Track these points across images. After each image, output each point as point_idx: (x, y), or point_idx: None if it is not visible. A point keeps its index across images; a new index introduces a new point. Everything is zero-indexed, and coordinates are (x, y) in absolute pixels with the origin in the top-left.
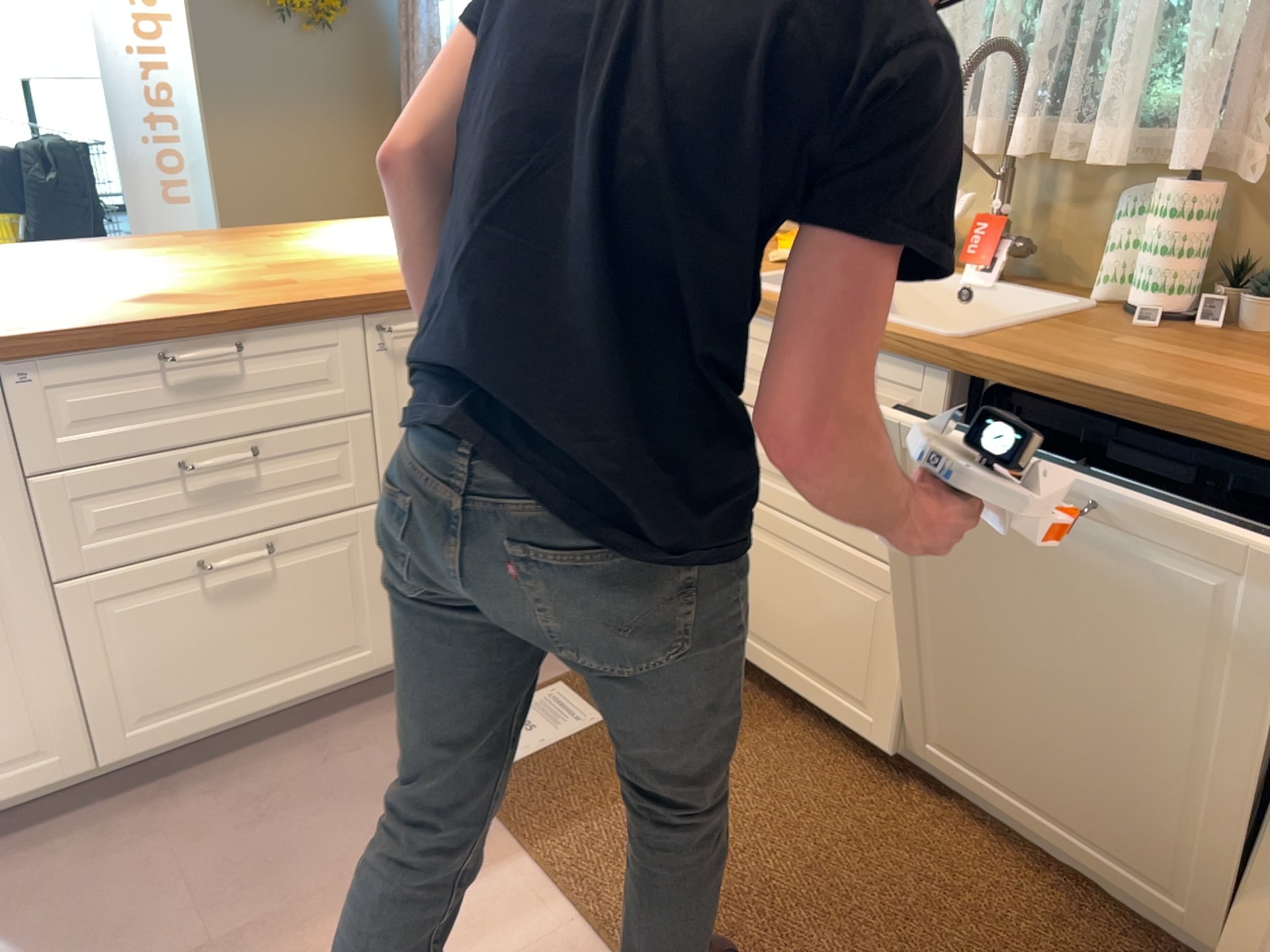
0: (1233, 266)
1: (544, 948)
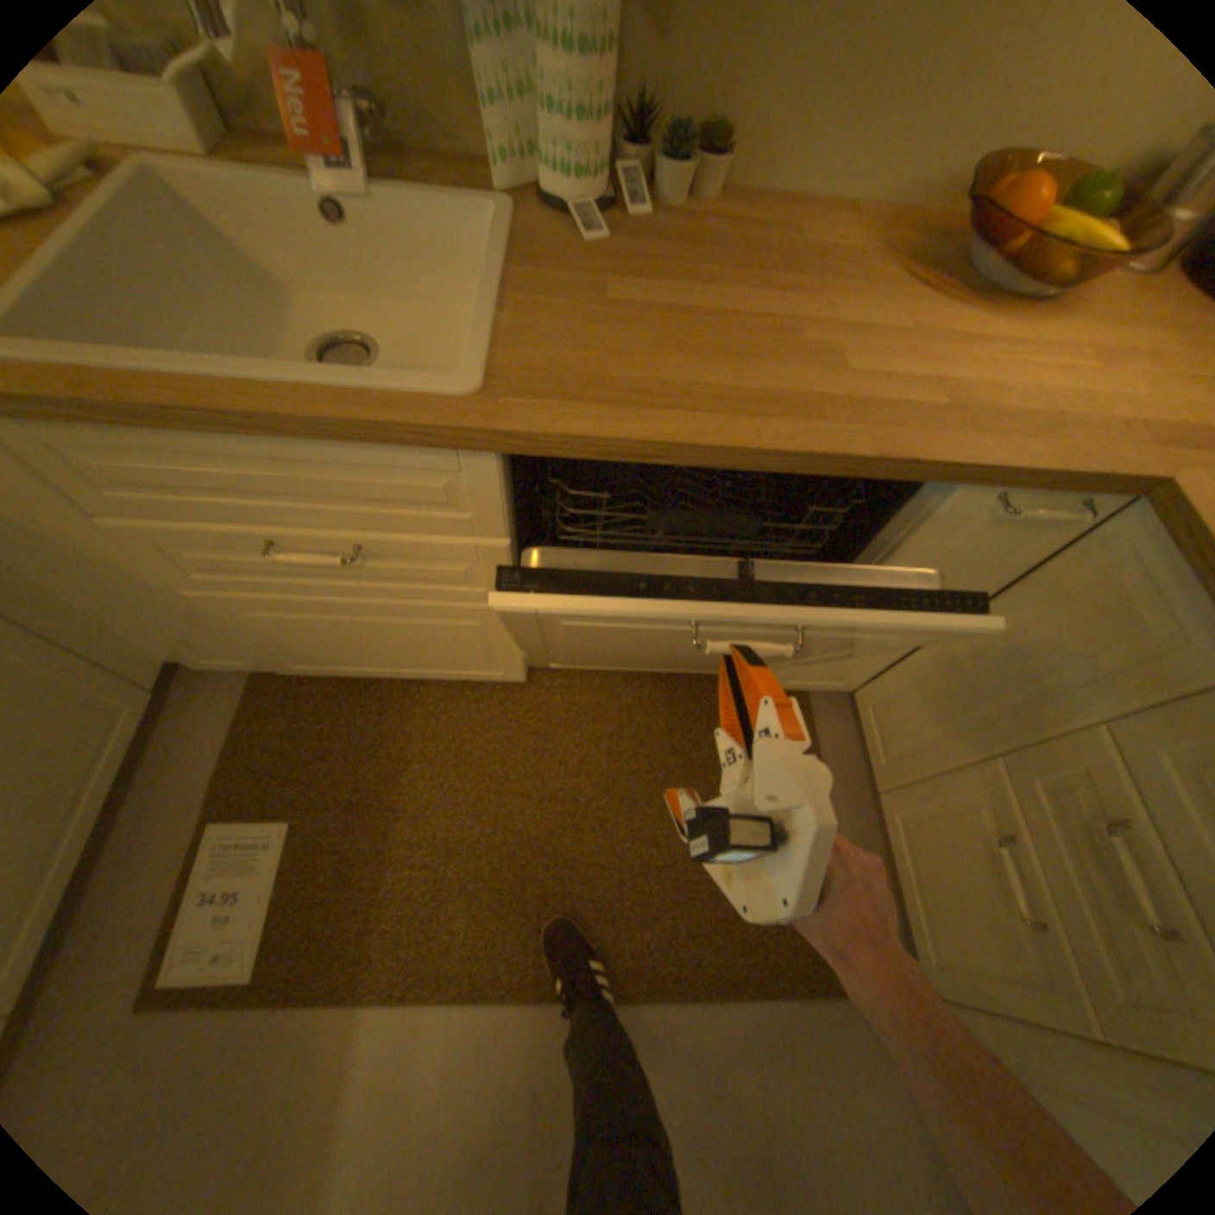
0: (627, 99)
1: (450, 1058)
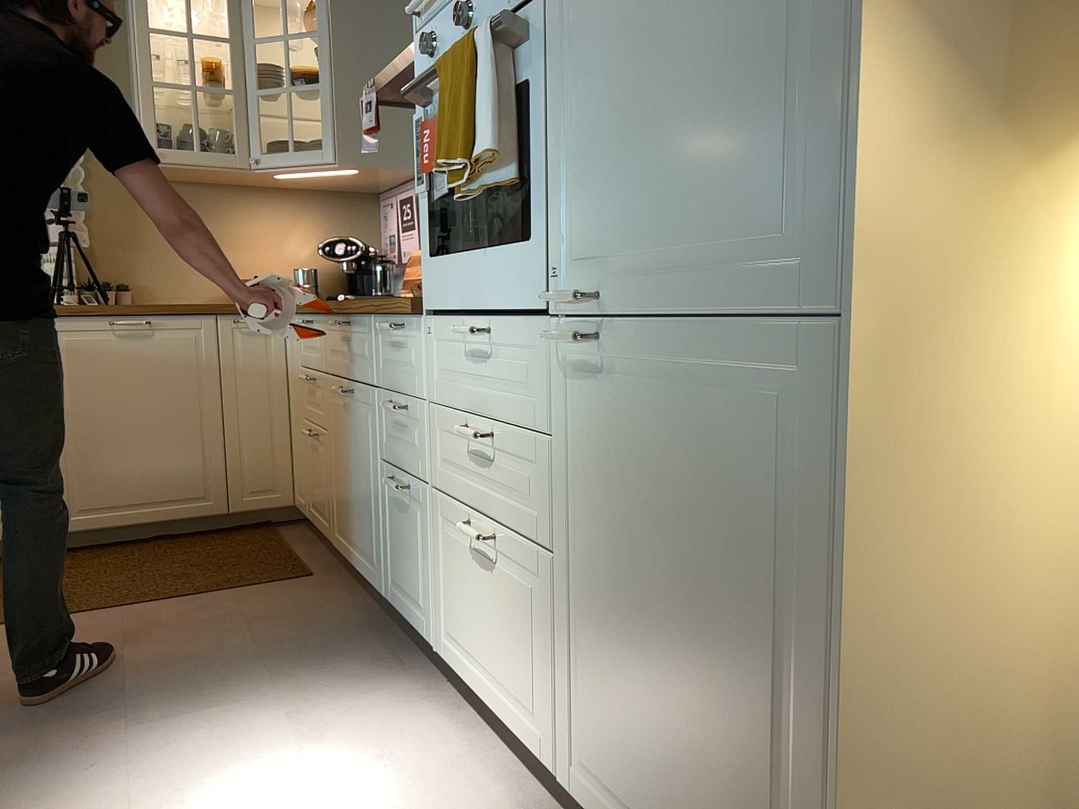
0: (83, 284)
1: None
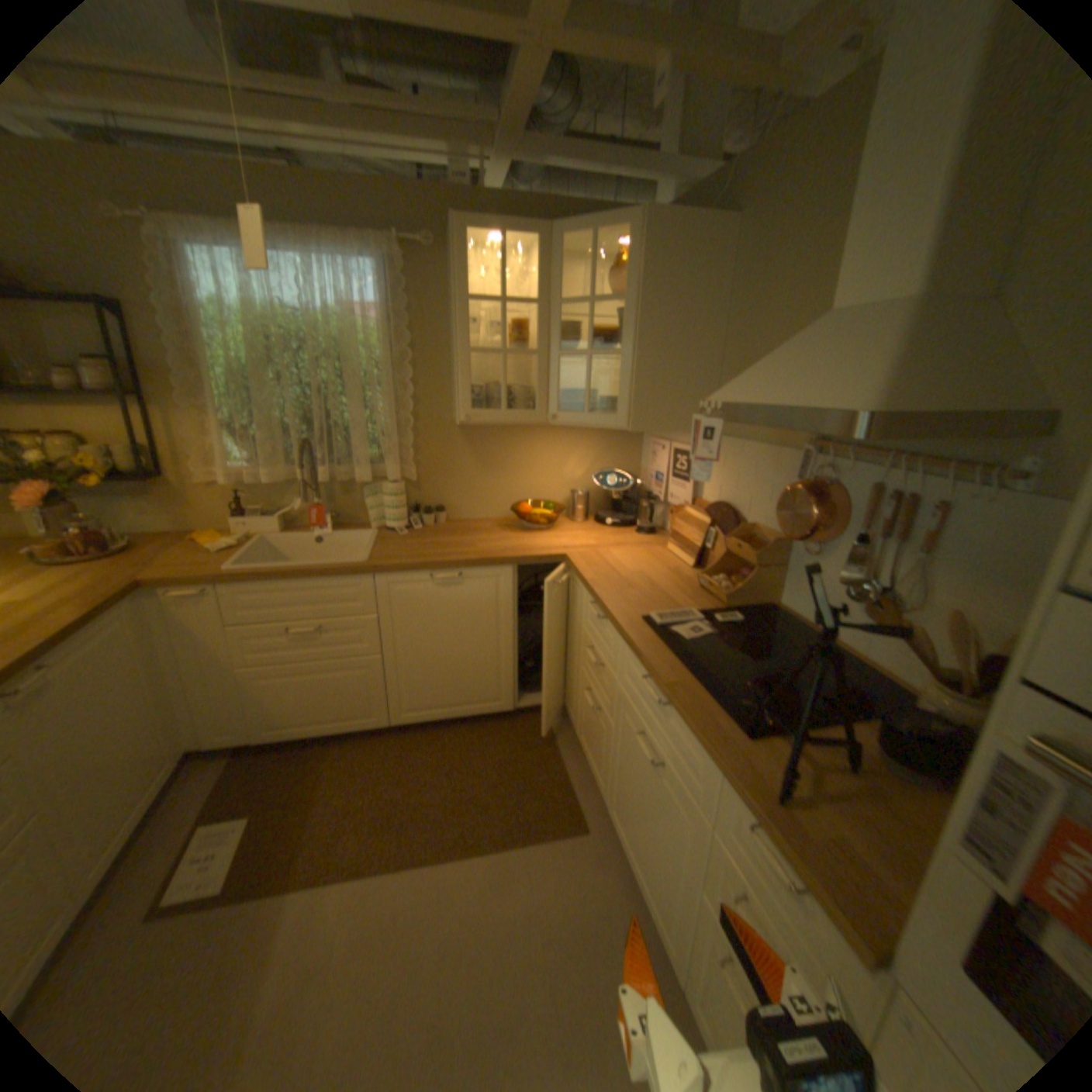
0: (411, 505)
1: (343, 905)
